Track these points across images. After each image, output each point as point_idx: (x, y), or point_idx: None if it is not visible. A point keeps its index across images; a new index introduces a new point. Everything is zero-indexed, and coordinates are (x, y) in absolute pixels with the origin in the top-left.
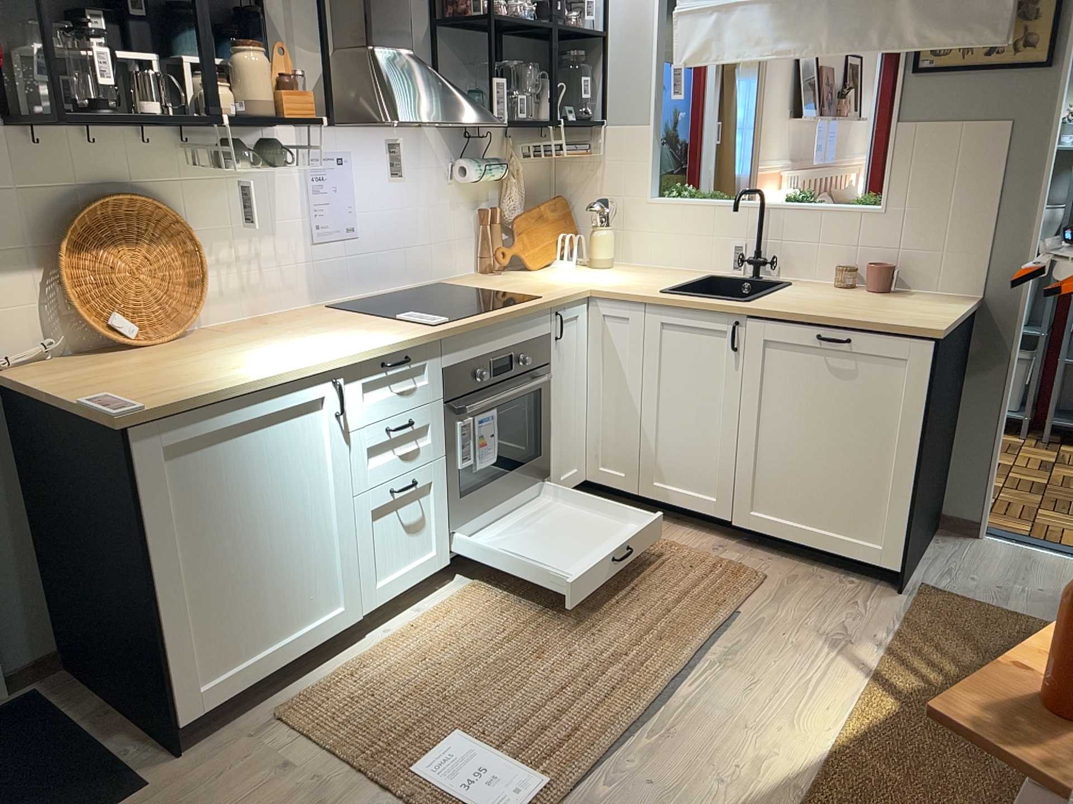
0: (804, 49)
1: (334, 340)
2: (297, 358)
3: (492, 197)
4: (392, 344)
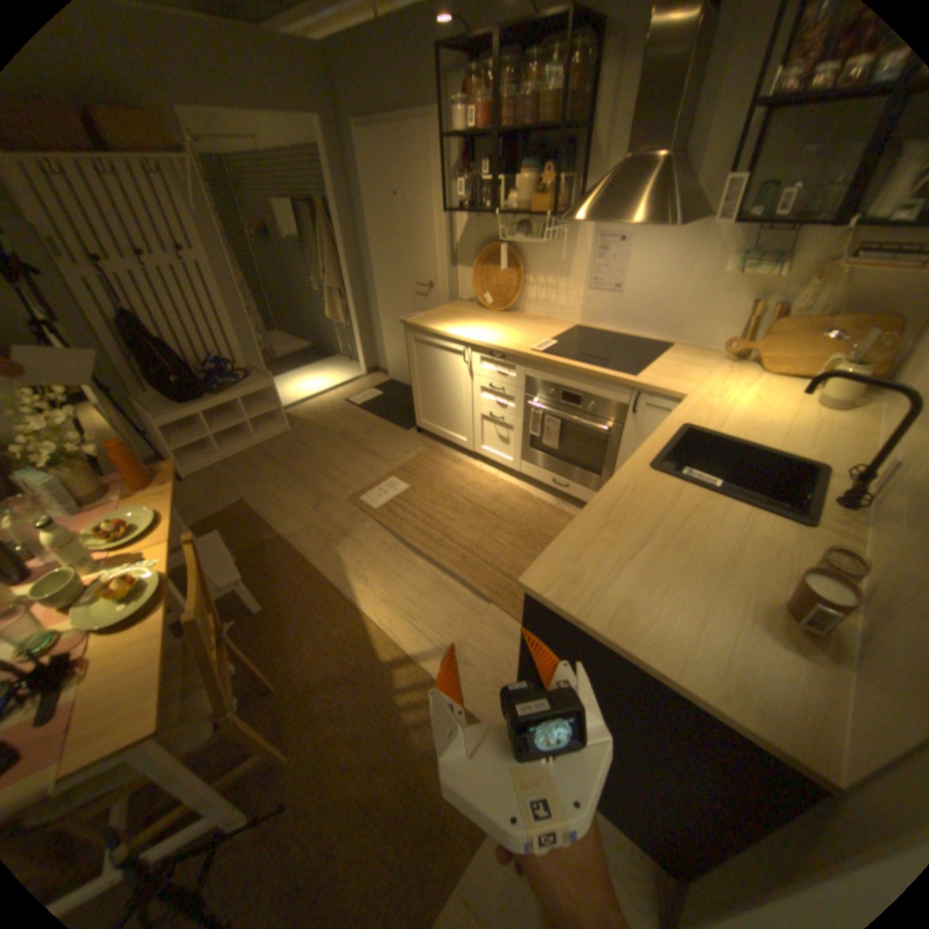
0: None
1: (499, 334)
2: (466, 332)
3: (793, 293)
4: (492, 346)
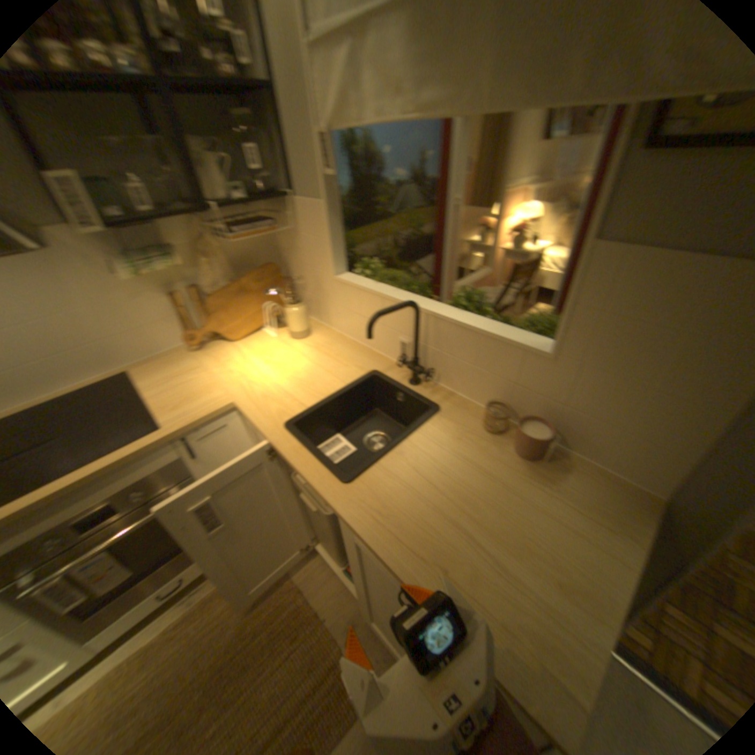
0: (457, 97)
1: None
2: None
3: (186, 274)
4: None
